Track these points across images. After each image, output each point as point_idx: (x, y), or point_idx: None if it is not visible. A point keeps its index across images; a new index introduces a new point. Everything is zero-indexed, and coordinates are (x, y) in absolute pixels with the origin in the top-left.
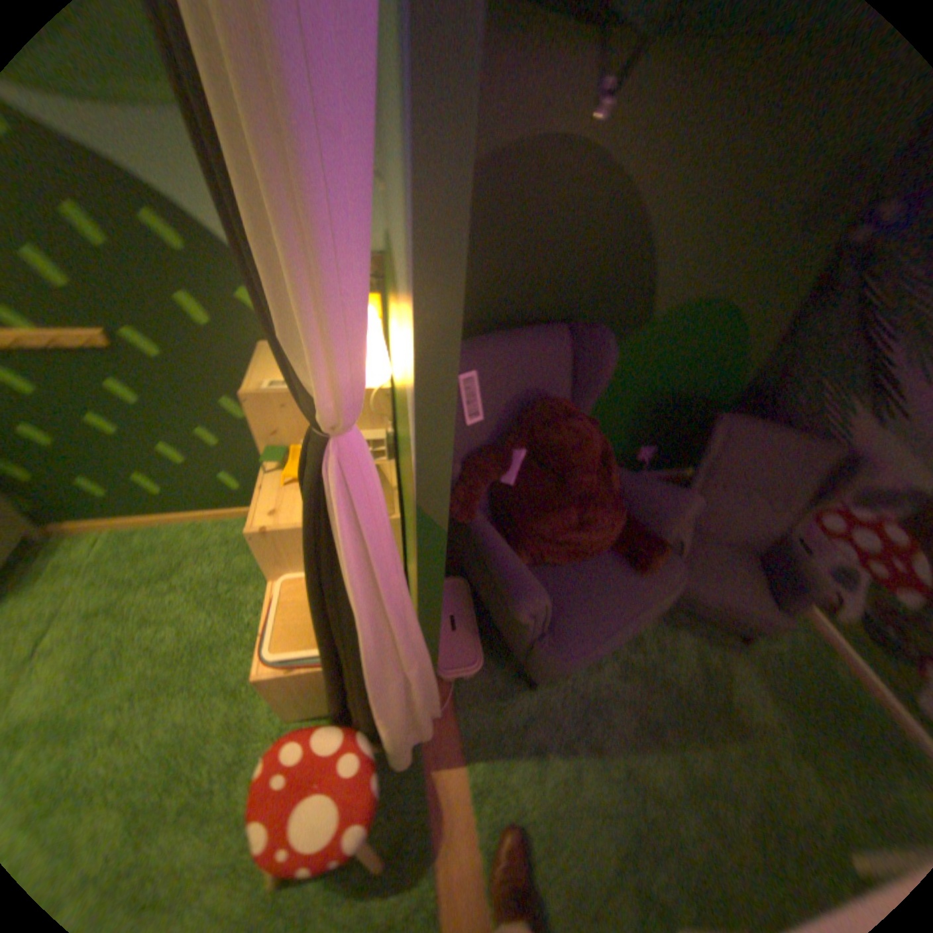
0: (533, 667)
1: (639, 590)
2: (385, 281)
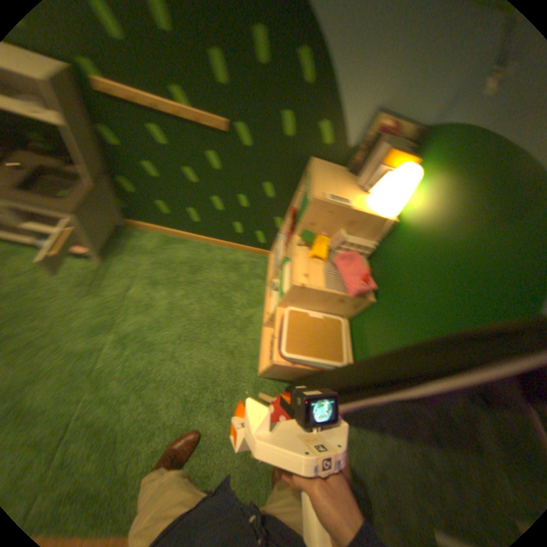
0: None
1: None
2: (428, 150)
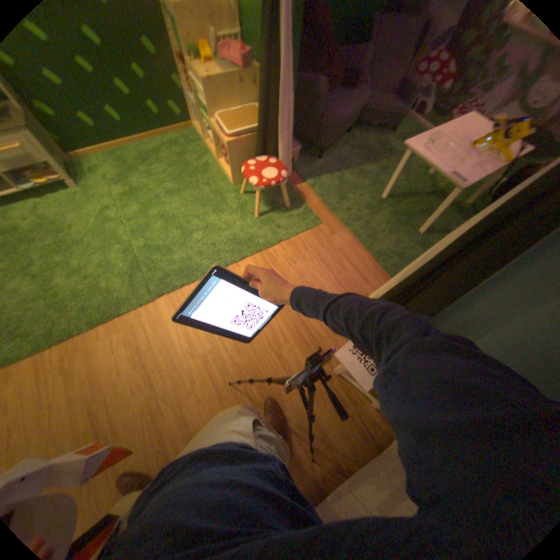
0: (321, 131)
1: (353, 95)
2: None
